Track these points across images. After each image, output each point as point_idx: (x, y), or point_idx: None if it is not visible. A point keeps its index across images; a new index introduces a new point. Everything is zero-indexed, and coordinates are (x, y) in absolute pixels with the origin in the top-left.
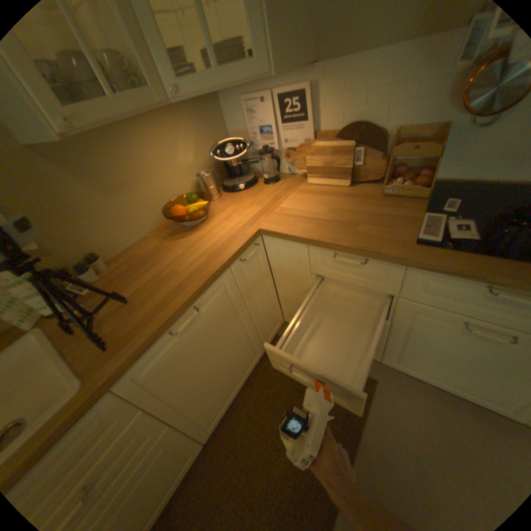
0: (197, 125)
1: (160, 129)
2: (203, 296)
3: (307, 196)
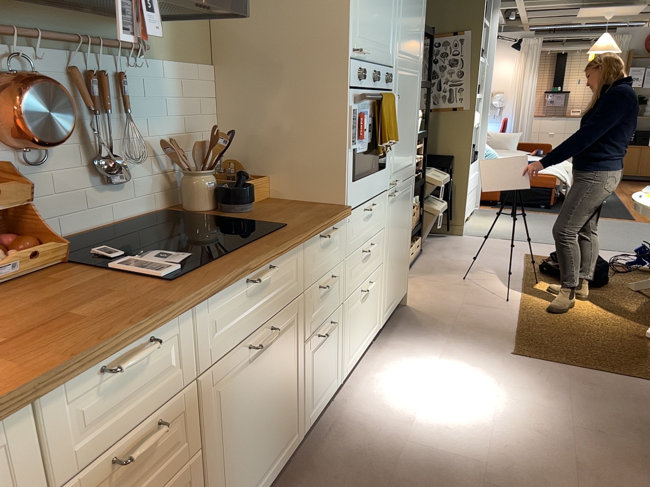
0: None
1: None
2: None
3: None
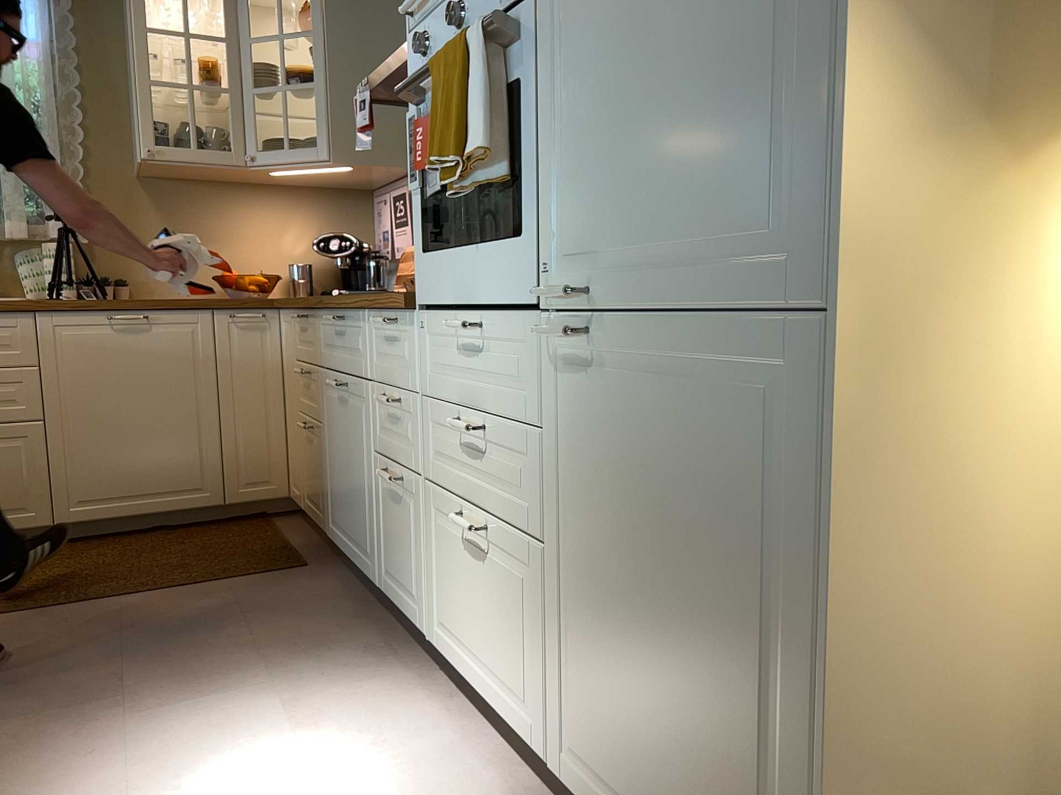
0: (325, 218)
1: (271, 205)
2: (162, 314)
3: None
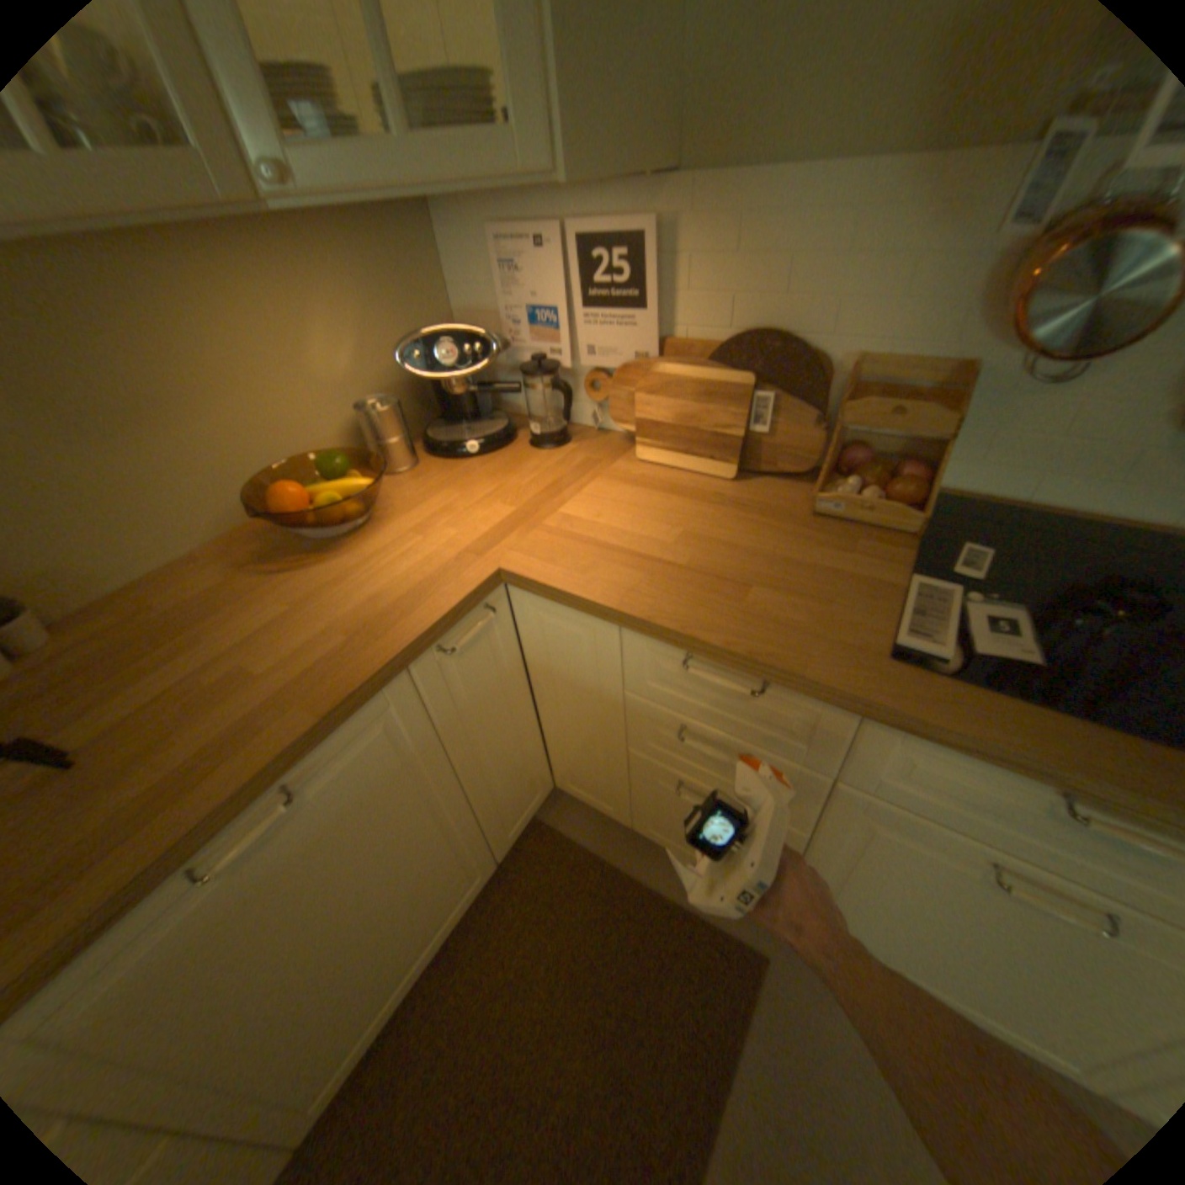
0: (370, 281)
1: (260, 277)
2: (317, 754)
3: (632, 493)
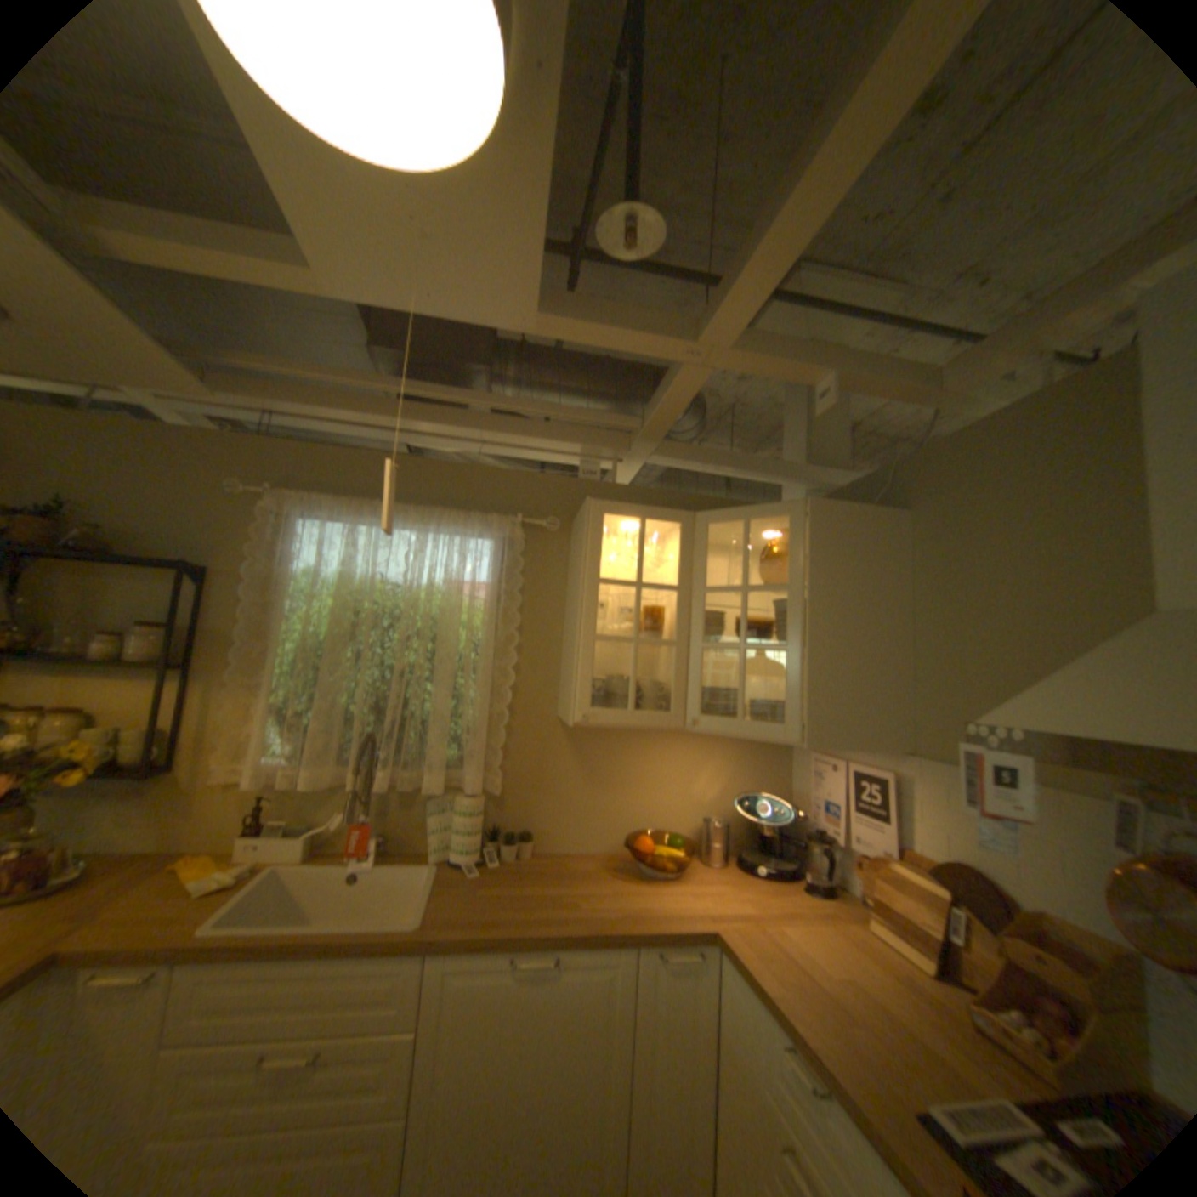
0: (743, 761)
1: (688, 747)
2: (578, 955)
3: (842, 945)
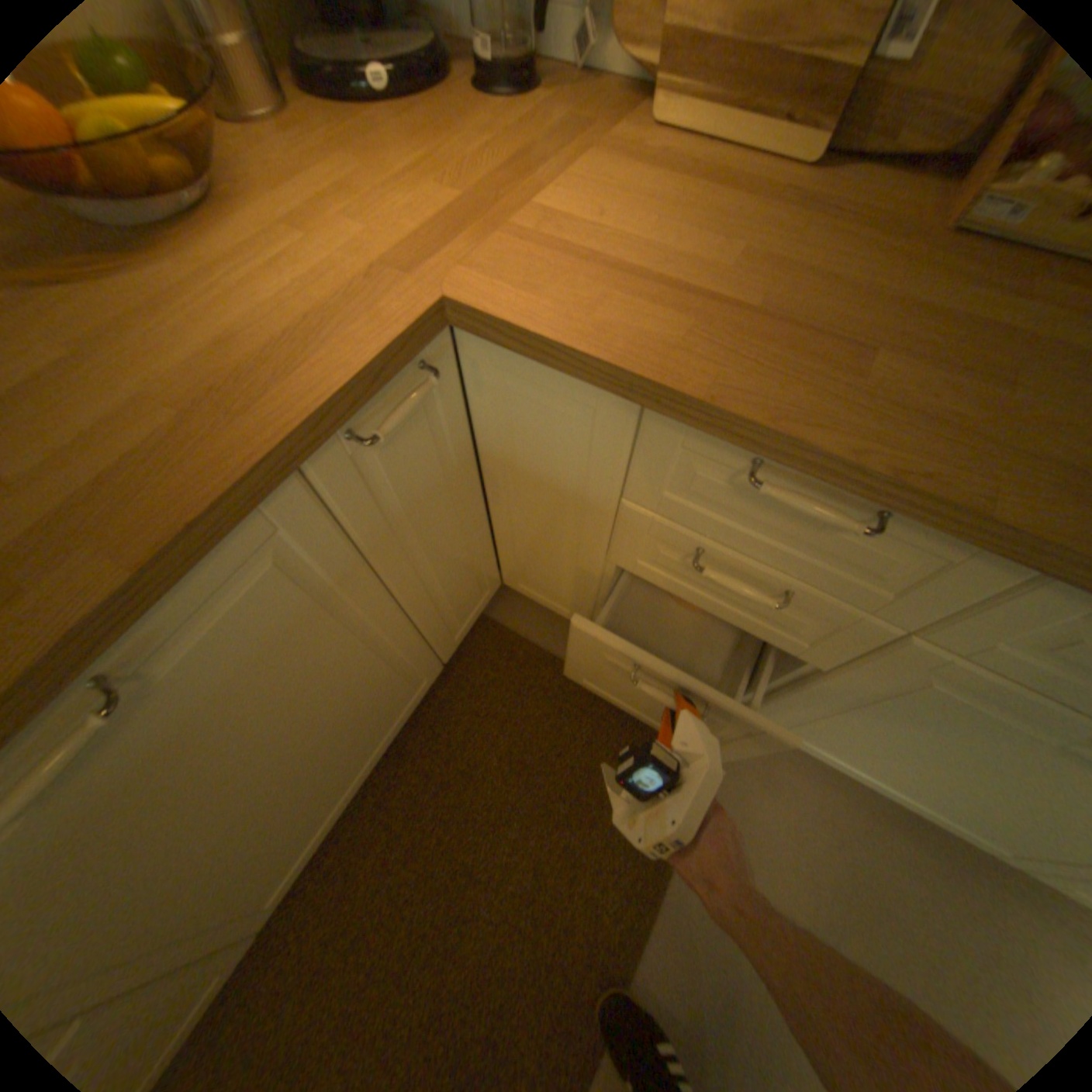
0: None
1: None
2: (150, 620)
3: (654, 175)
